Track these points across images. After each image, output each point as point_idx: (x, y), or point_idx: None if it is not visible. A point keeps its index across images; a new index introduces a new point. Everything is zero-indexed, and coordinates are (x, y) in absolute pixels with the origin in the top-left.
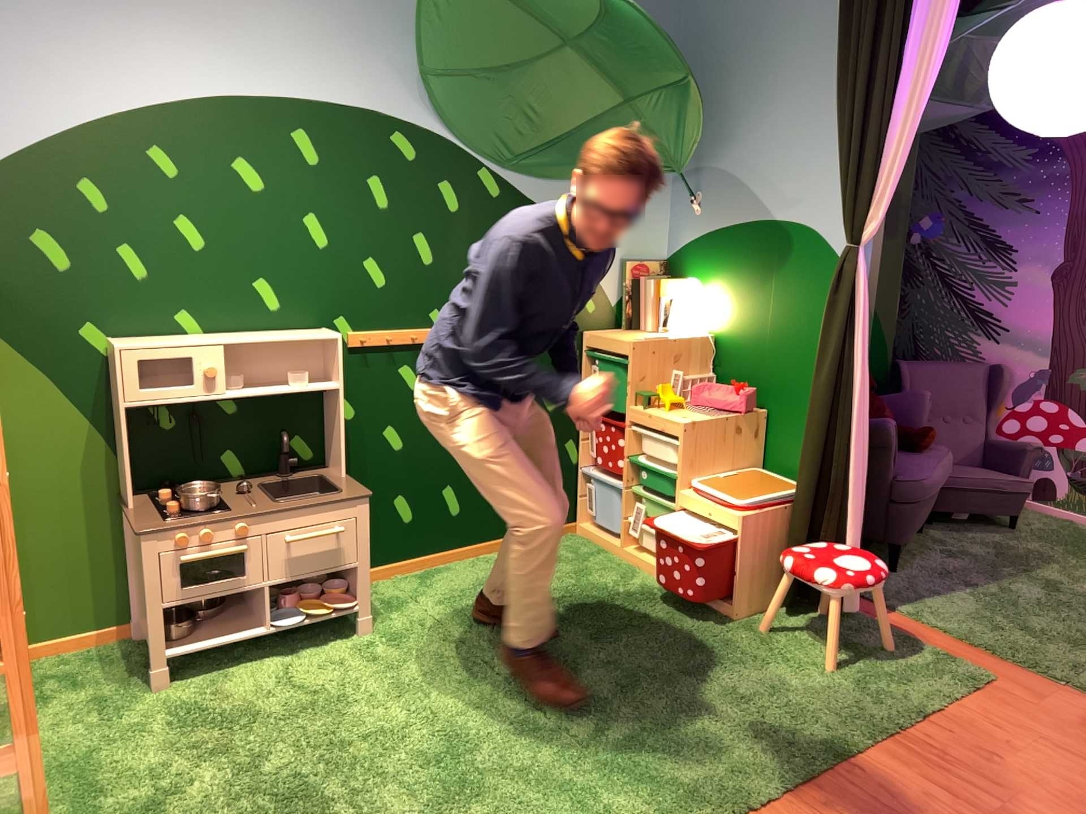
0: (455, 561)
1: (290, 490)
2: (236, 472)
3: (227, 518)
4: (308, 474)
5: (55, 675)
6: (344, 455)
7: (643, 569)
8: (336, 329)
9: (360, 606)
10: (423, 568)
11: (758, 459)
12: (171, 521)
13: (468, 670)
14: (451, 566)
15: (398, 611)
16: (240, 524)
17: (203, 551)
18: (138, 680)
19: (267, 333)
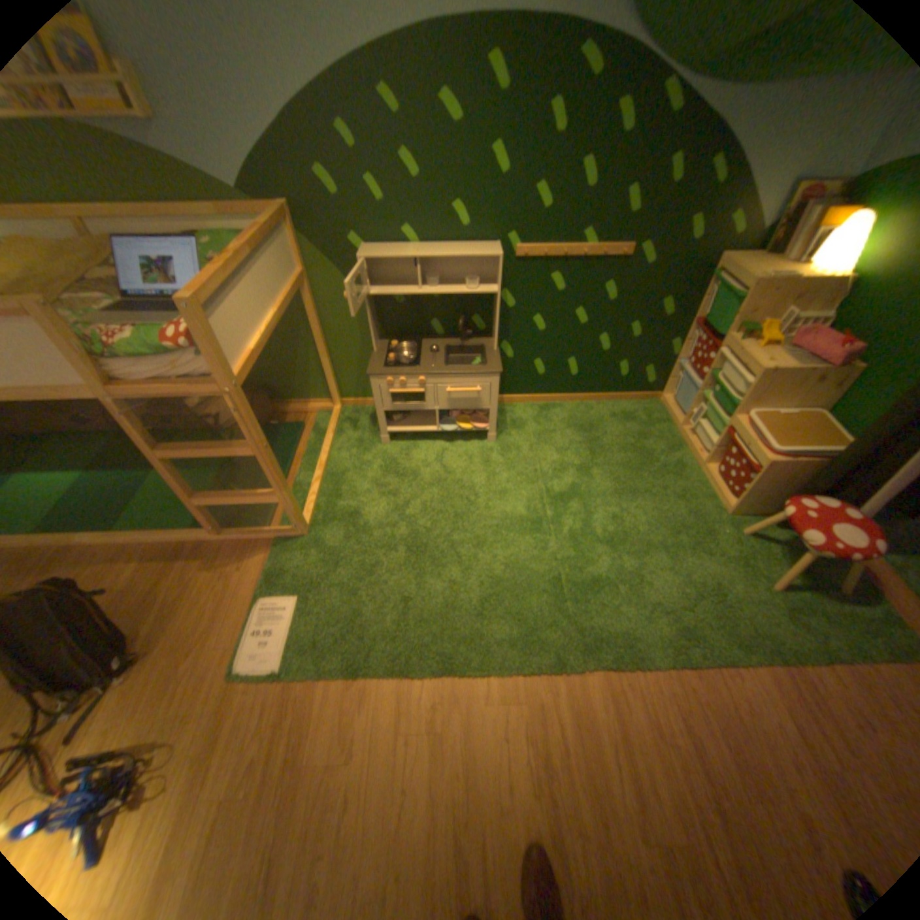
0: (567, 401)
1: (463, 352)
2: (438, 333)
3: (413, 374)
4: (476, 343)
5: (350, 419)
6: (504, 331)
7: (688, 447)
8: (508, 243)
9: (488, 429)
10: (545, 402)
11: (830, 404)
12: (386, 369)
13: (530, 490)
14: (562, 405)
15: (516, 431)
16: (421, 378)
17: (400, 390)
18: (379, 434)
19: (456, 247)
